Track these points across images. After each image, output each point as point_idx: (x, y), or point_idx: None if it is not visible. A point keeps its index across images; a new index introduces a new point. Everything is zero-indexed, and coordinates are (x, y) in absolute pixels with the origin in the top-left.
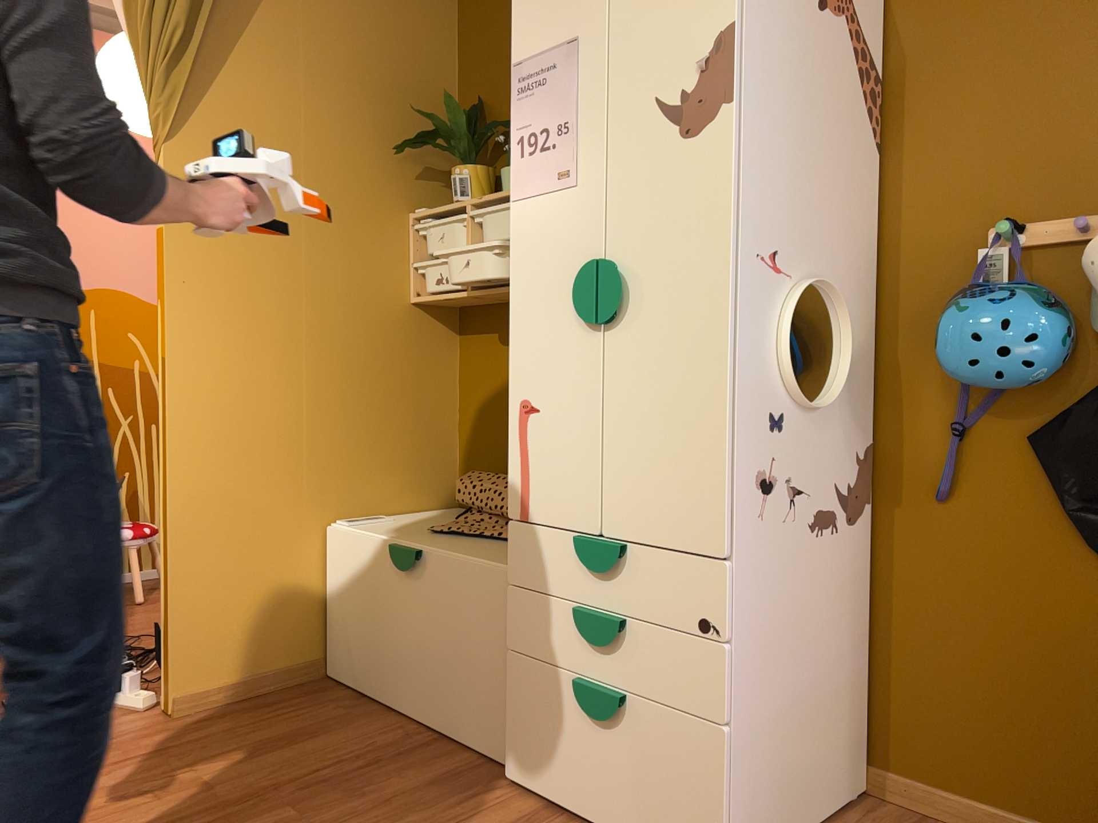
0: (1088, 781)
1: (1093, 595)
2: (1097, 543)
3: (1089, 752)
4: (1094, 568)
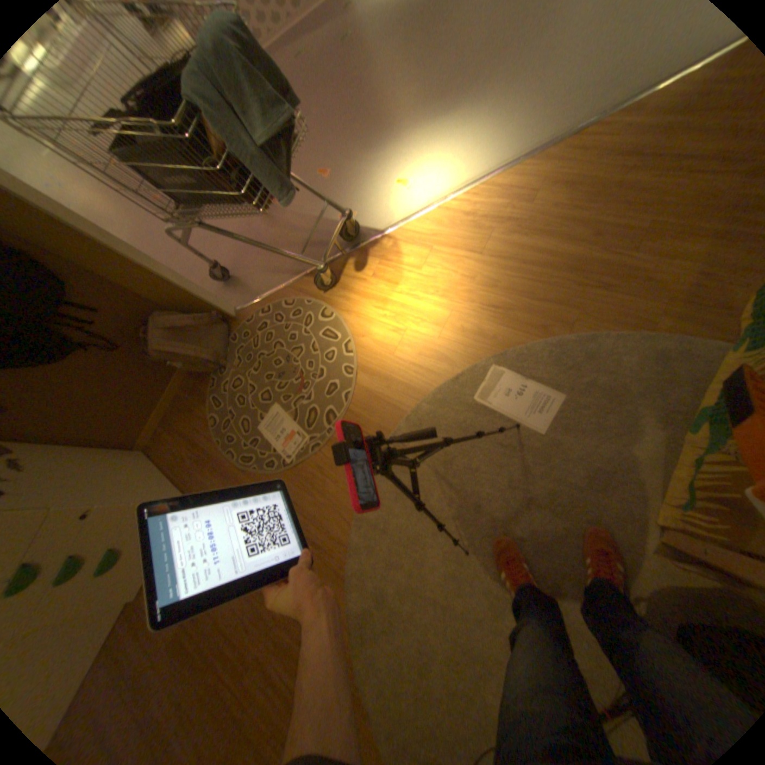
0: (146, 386)
1: (75, 369)
2: (52, 362)
3: (137, 384)
4: (62, 366)
